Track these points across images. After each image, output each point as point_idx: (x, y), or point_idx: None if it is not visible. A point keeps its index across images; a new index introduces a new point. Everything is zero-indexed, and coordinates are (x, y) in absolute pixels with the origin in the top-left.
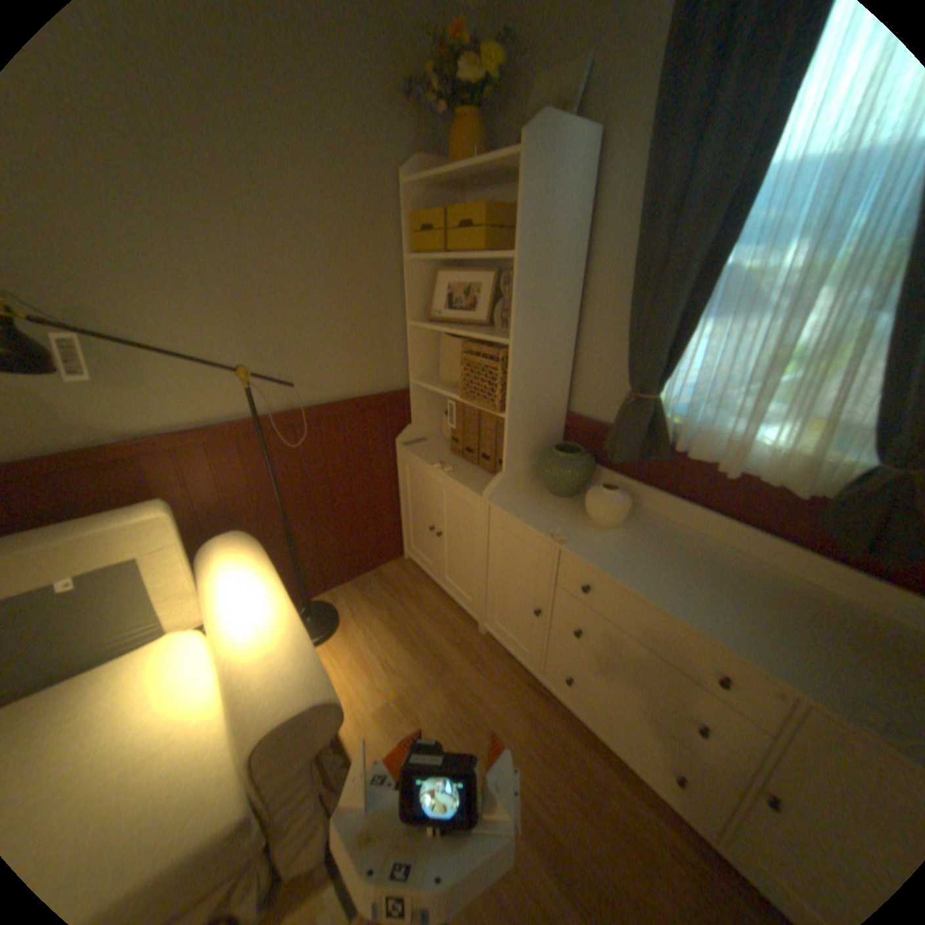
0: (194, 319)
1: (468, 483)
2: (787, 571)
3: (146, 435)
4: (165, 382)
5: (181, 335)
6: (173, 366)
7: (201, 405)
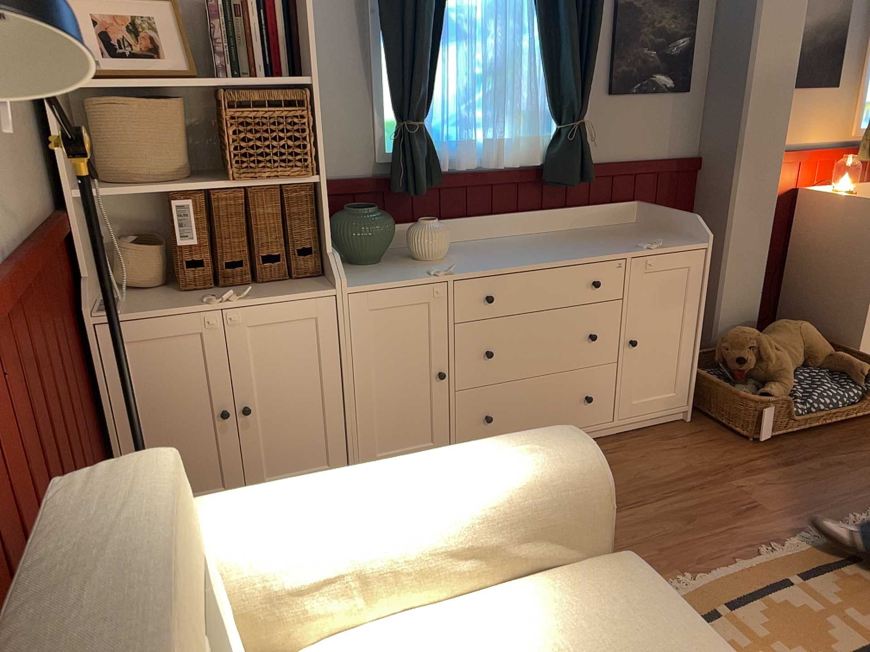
0: None
1: (288, 293)
2: (533, 233)
3: None
4: None
5: None
6: None
7: None
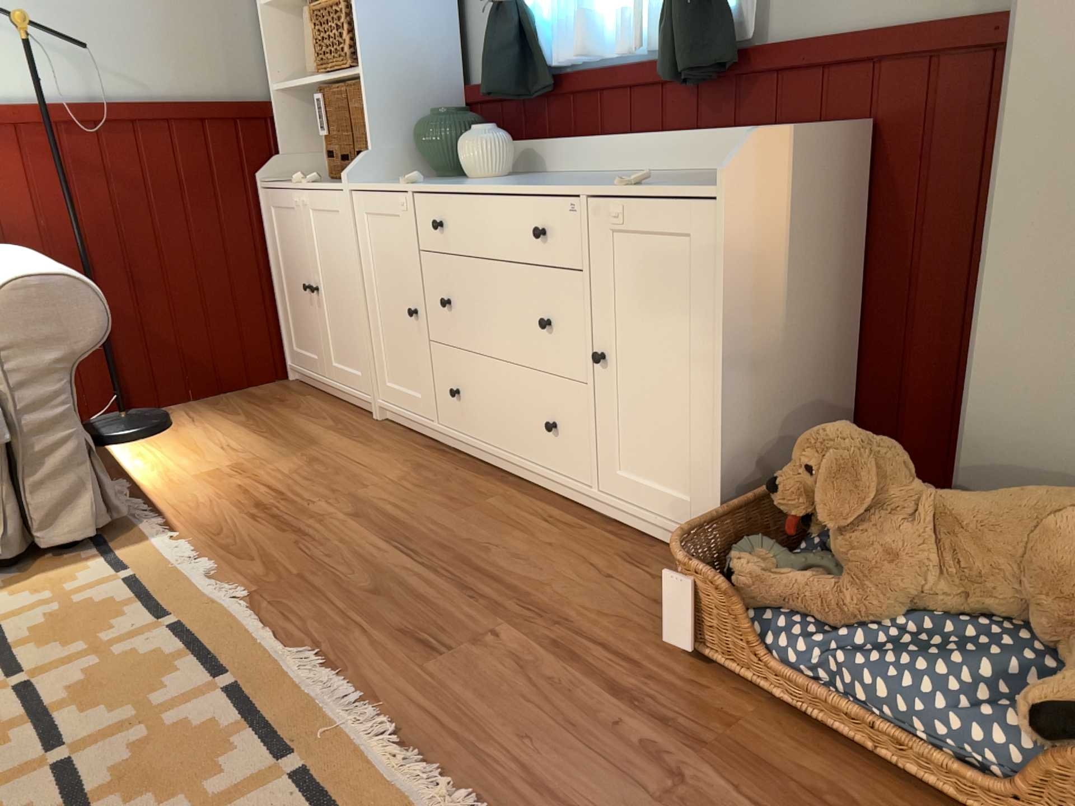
0: None
1: (331, 186)
2: (663, 171)
3: None
4: None
5: None
6: None
7: None
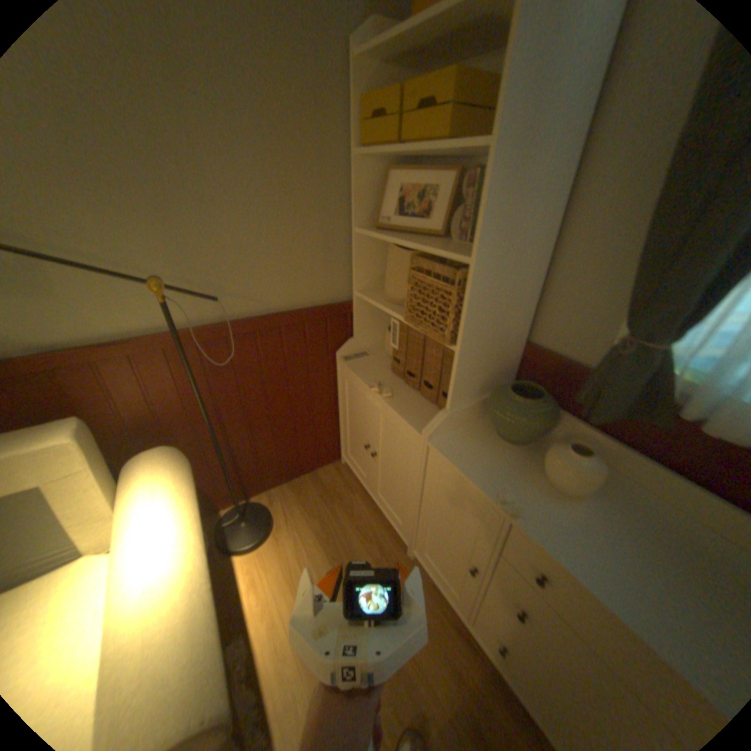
0: (103, 220)
1: (407, 415)
2: None
3: (60, 349)
4: (76, 291)
5: (89, 237)
6: (83, 274)
7: (121, 317)
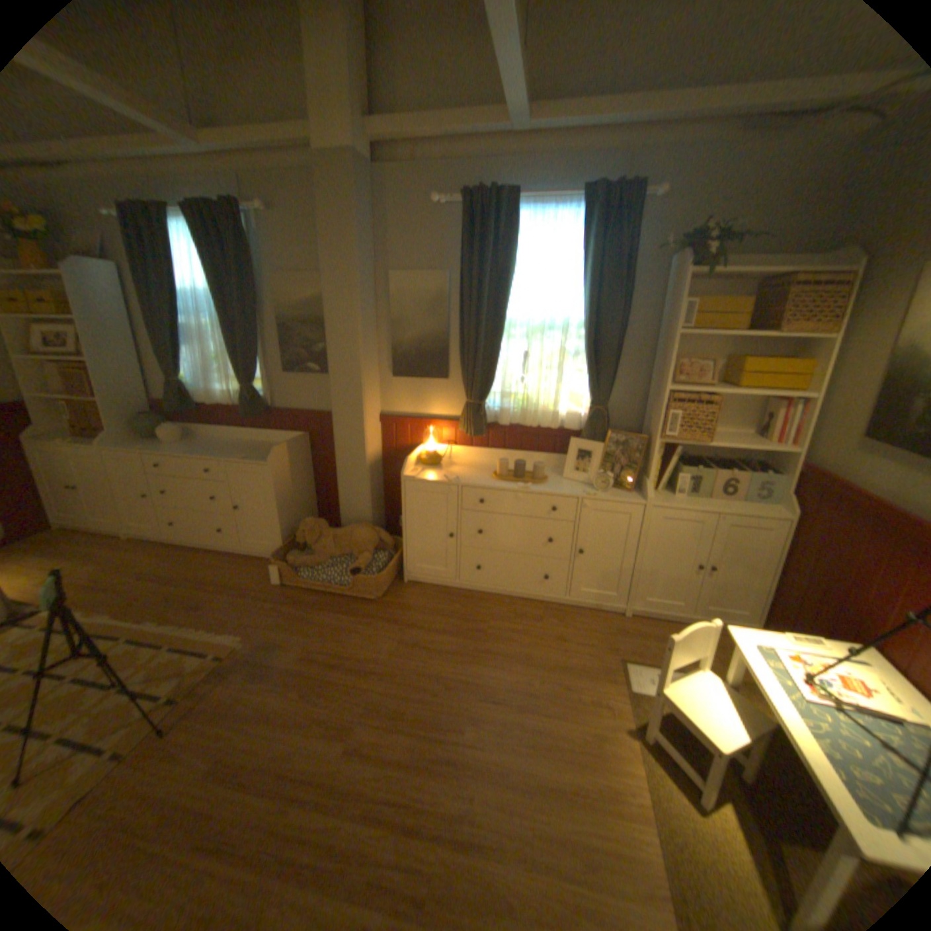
0: None
1: (83, 446)
2: (246, 441)
3: None
4: None
5: None
6: None
7: None
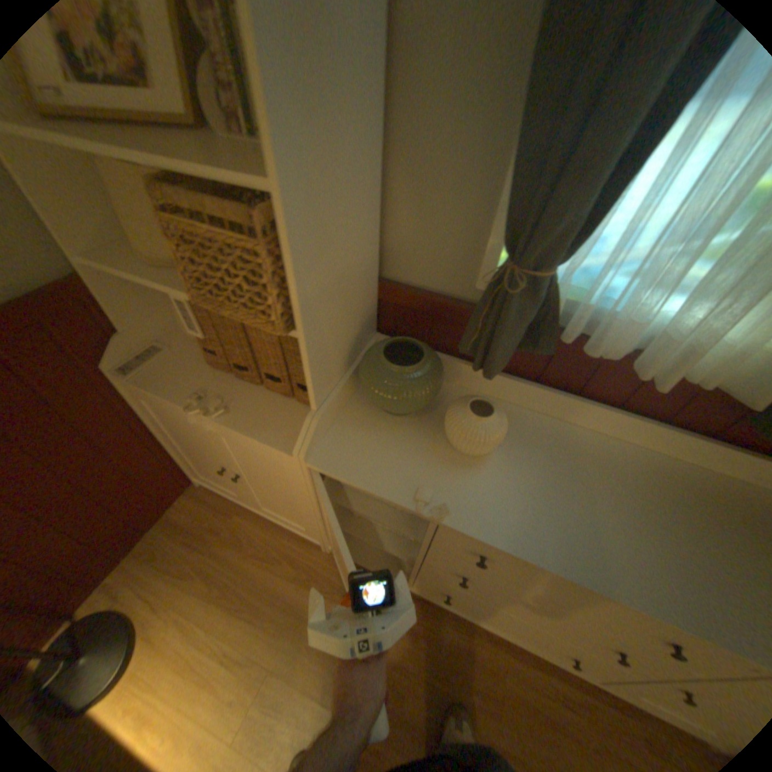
0: None
1: (261, 430)
2: (672, 456)
3: None
4: None
5: None
6: None
7: None
